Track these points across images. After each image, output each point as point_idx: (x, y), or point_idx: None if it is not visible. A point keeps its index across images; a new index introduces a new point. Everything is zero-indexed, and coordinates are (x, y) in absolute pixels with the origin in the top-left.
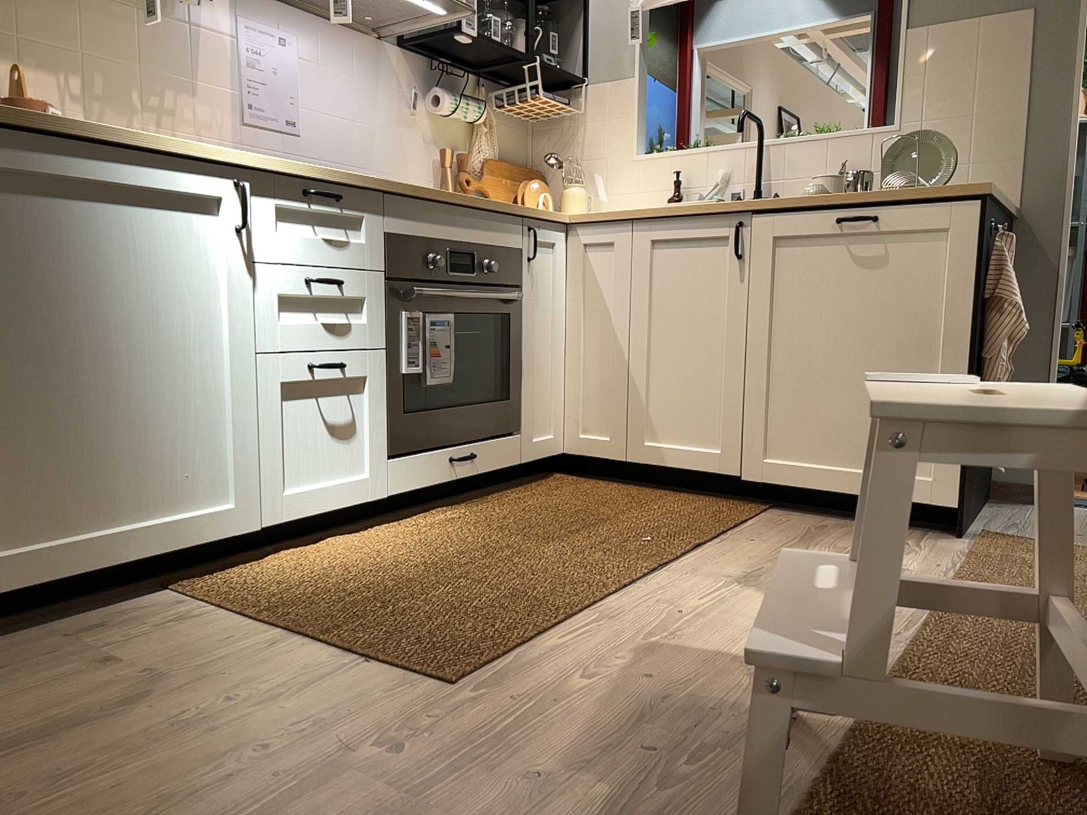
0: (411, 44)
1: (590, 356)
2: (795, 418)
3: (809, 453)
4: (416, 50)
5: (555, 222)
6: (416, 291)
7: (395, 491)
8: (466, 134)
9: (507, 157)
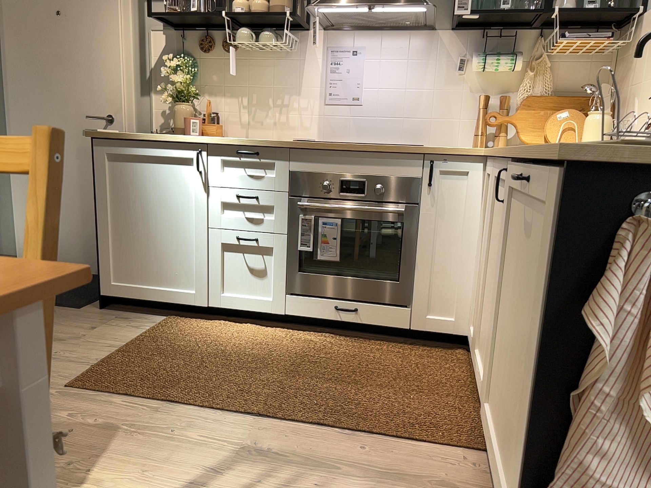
0: (455, 26)
1: (481, 267)
2: (502, 380)
3: (500, 420)
4: (464, 27)
5: (467, 157)
6: (301, 204)
7: (291, 314)
8: (519, 79)
9: (574, 90)
